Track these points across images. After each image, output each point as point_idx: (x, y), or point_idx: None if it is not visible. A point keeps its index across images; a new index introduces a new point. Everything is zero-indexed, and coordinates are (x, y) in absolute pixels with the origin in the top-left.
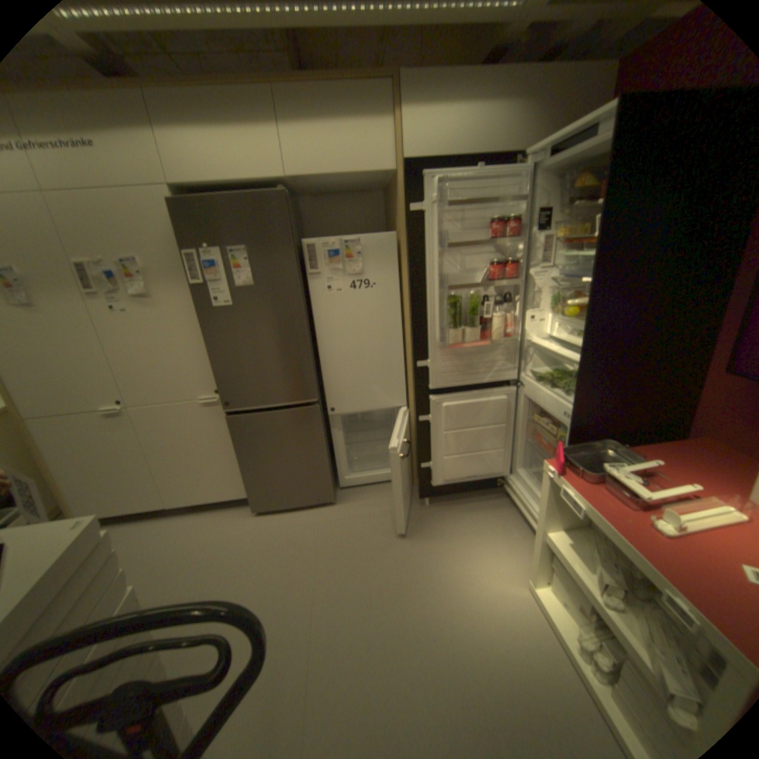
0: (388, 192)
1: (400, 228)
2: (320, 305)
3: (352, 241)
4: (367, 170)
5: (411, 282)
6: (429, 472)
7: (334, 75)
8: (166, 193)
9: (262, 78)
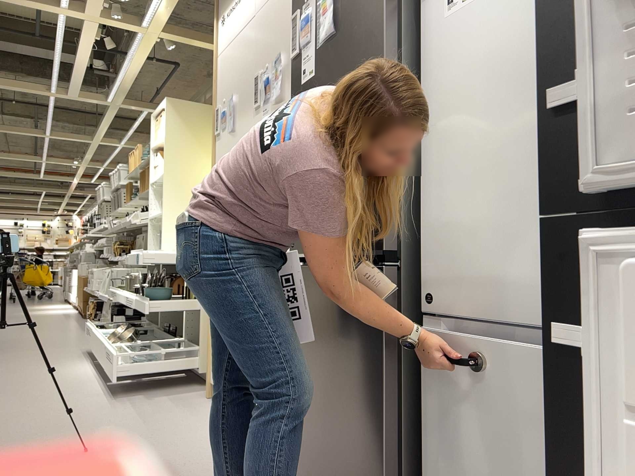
0: None
1: None
2: (434, 45)
3: None
4: None
5: None
6: None
7: None
8: None
9: None
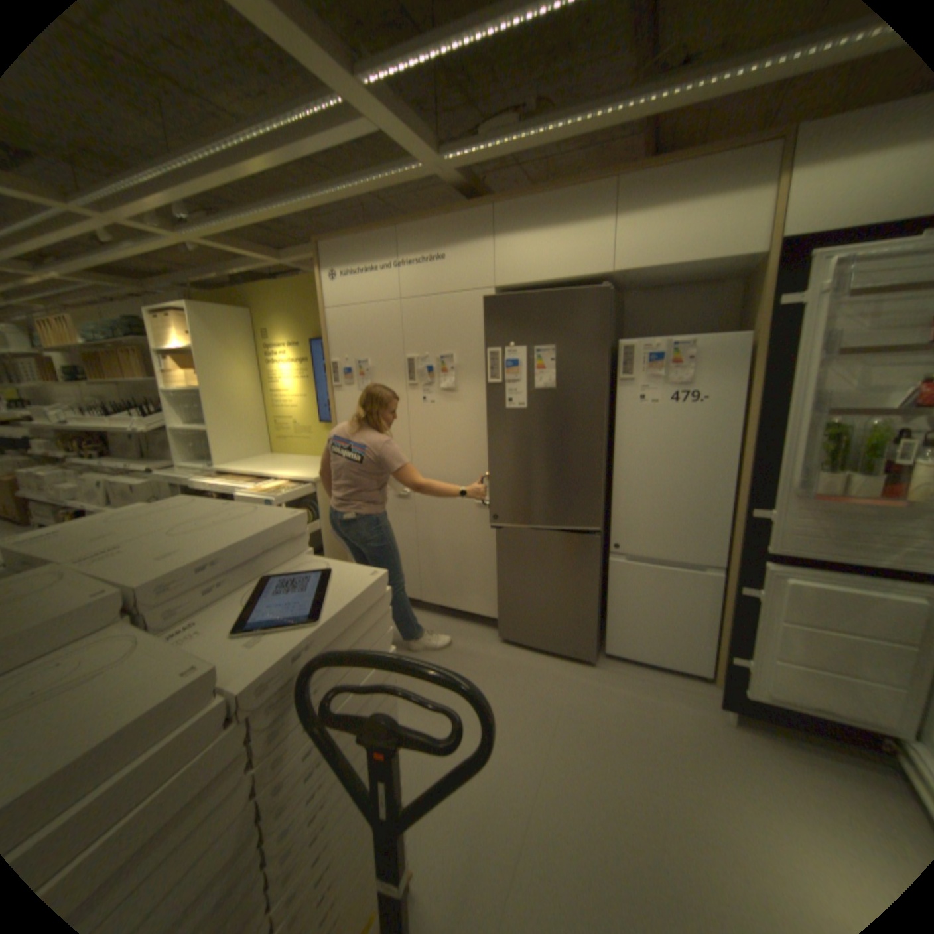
0: (752, 279)
1: (761, 326)
2: (626, 416)
3: (684, 342)
4: (724, 255)
5: (765, 399)
6: (747, 676)
7: (698, 151)
8: (491, 296)
9: (609, 172)
